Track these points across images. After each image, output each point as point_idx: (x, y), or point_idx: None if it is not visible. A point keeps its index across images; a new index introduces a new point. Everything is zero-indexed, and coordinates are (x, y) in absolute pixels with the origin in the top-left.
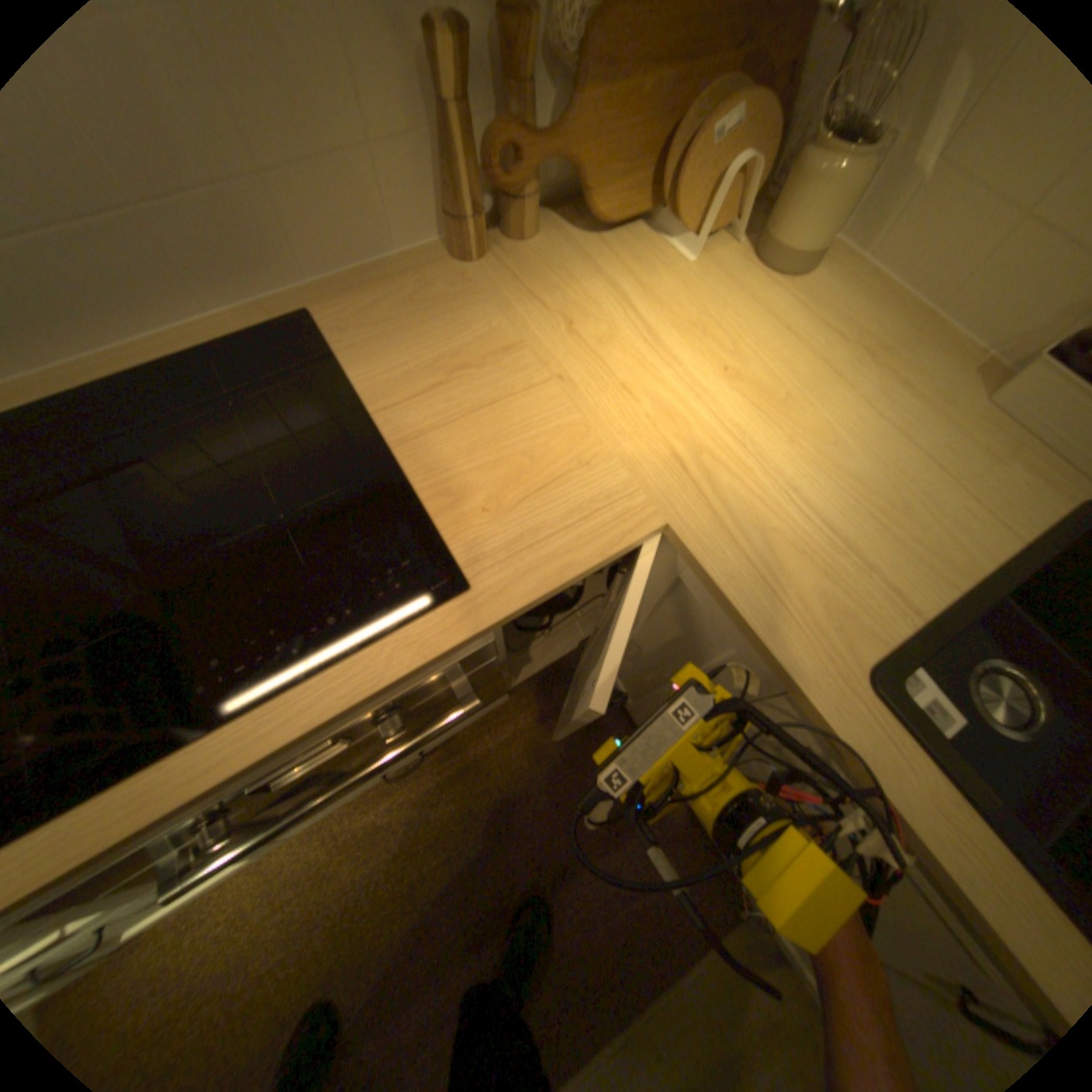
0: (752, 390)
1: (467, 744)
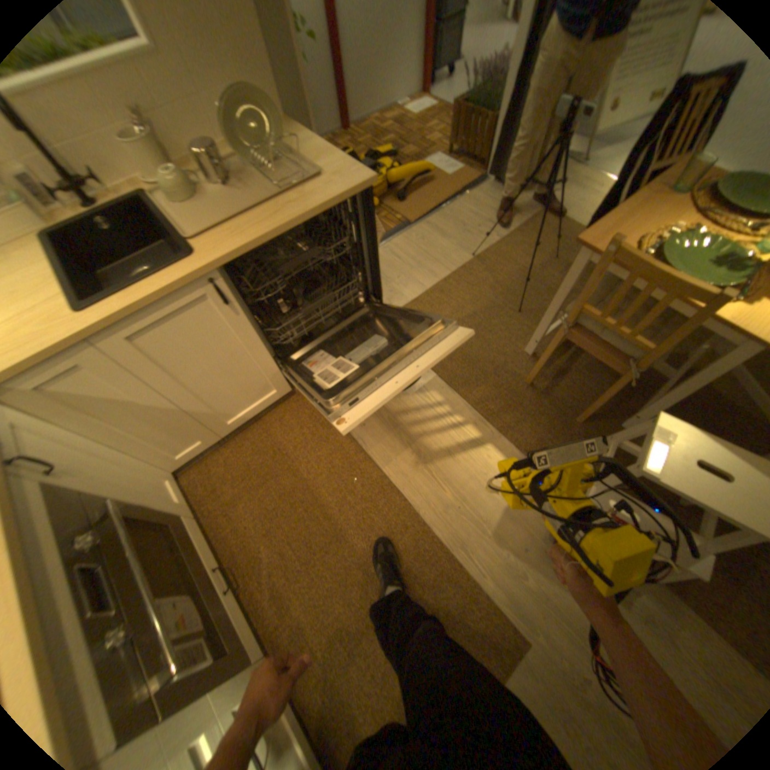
0: None
1: (228, 548)
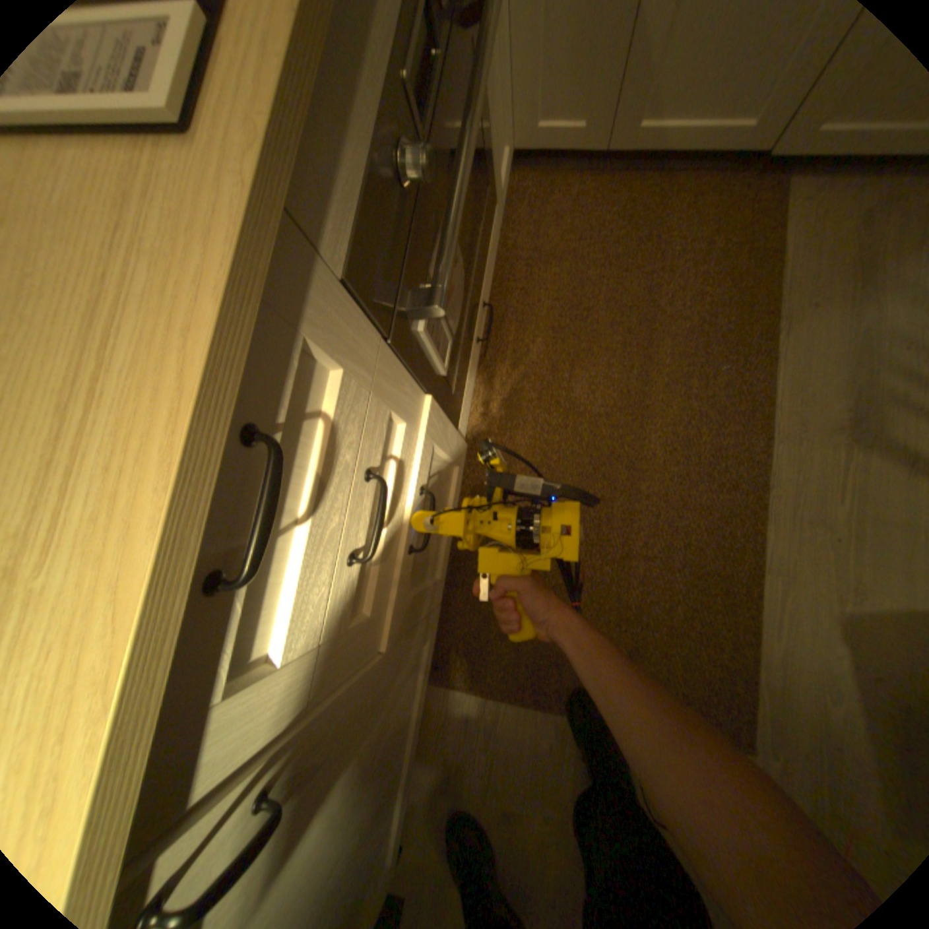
0: None
1: (502, 307)
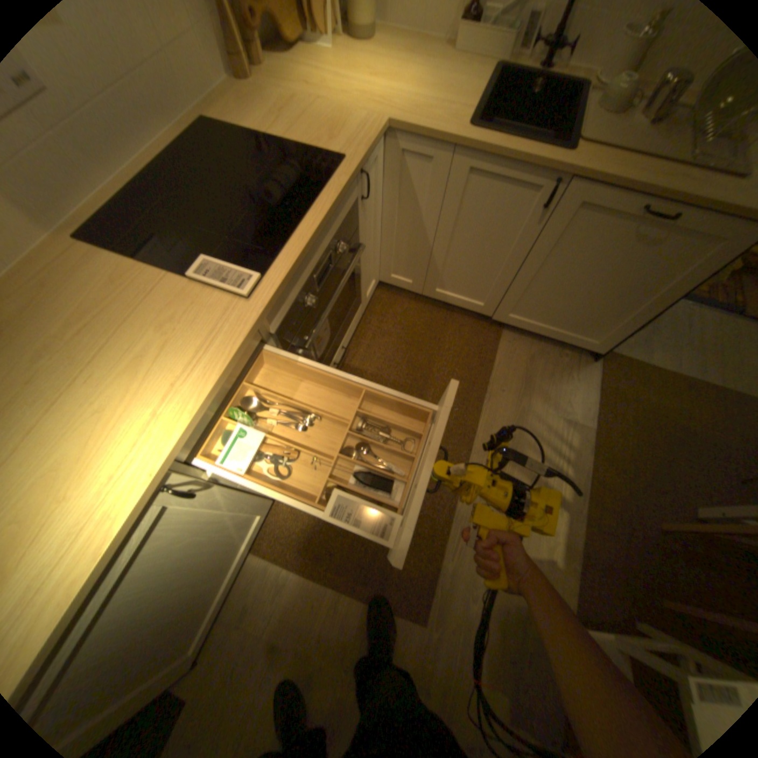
0: (382, 77)
1: (355, 350)
